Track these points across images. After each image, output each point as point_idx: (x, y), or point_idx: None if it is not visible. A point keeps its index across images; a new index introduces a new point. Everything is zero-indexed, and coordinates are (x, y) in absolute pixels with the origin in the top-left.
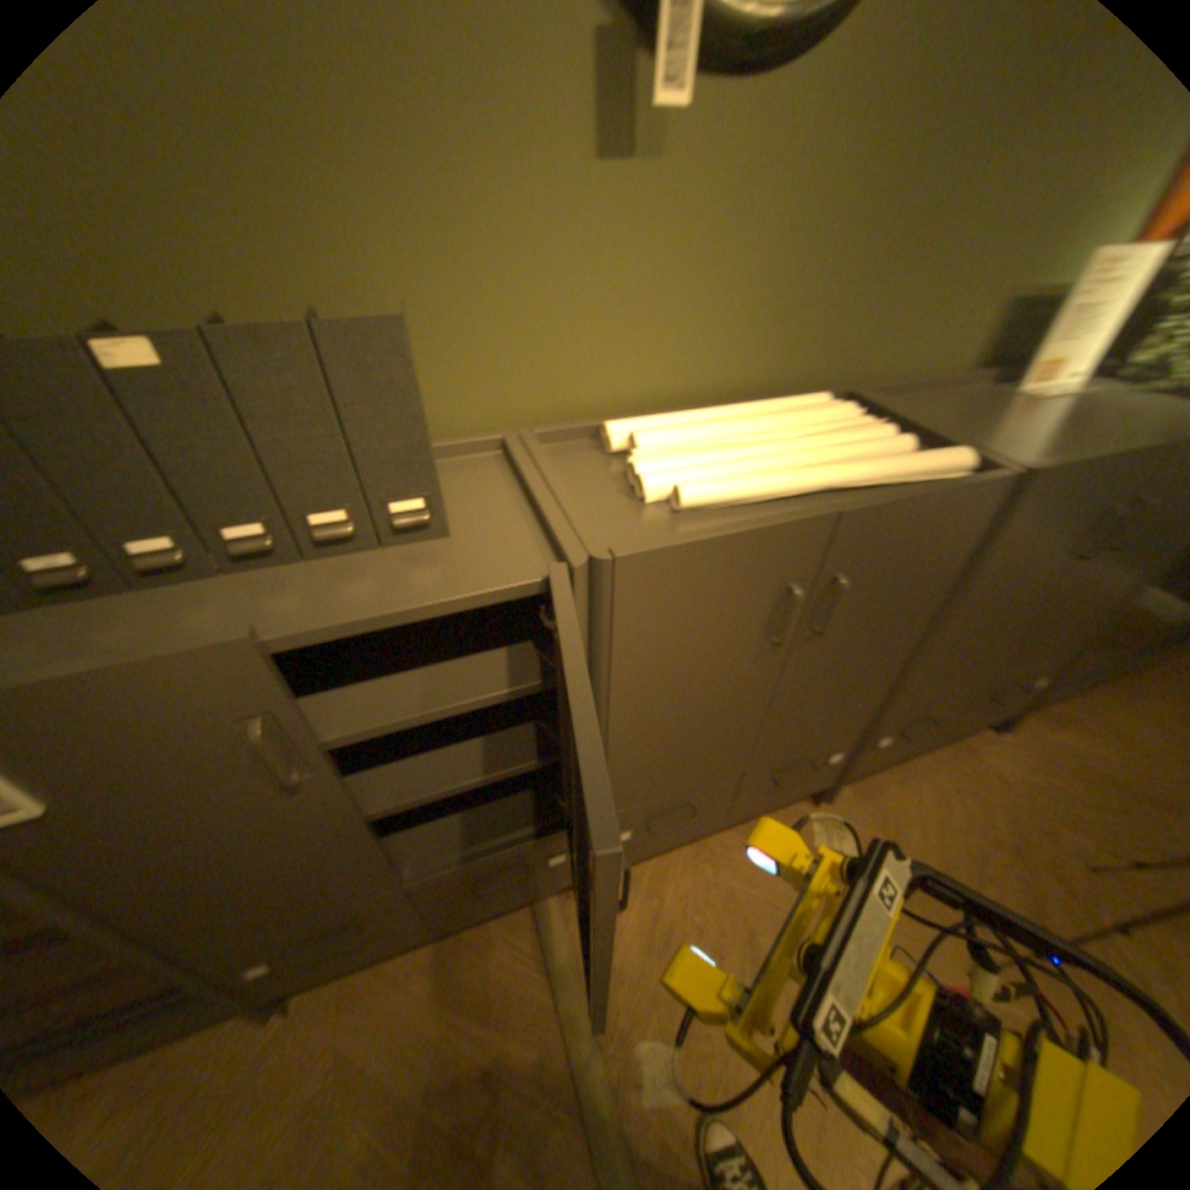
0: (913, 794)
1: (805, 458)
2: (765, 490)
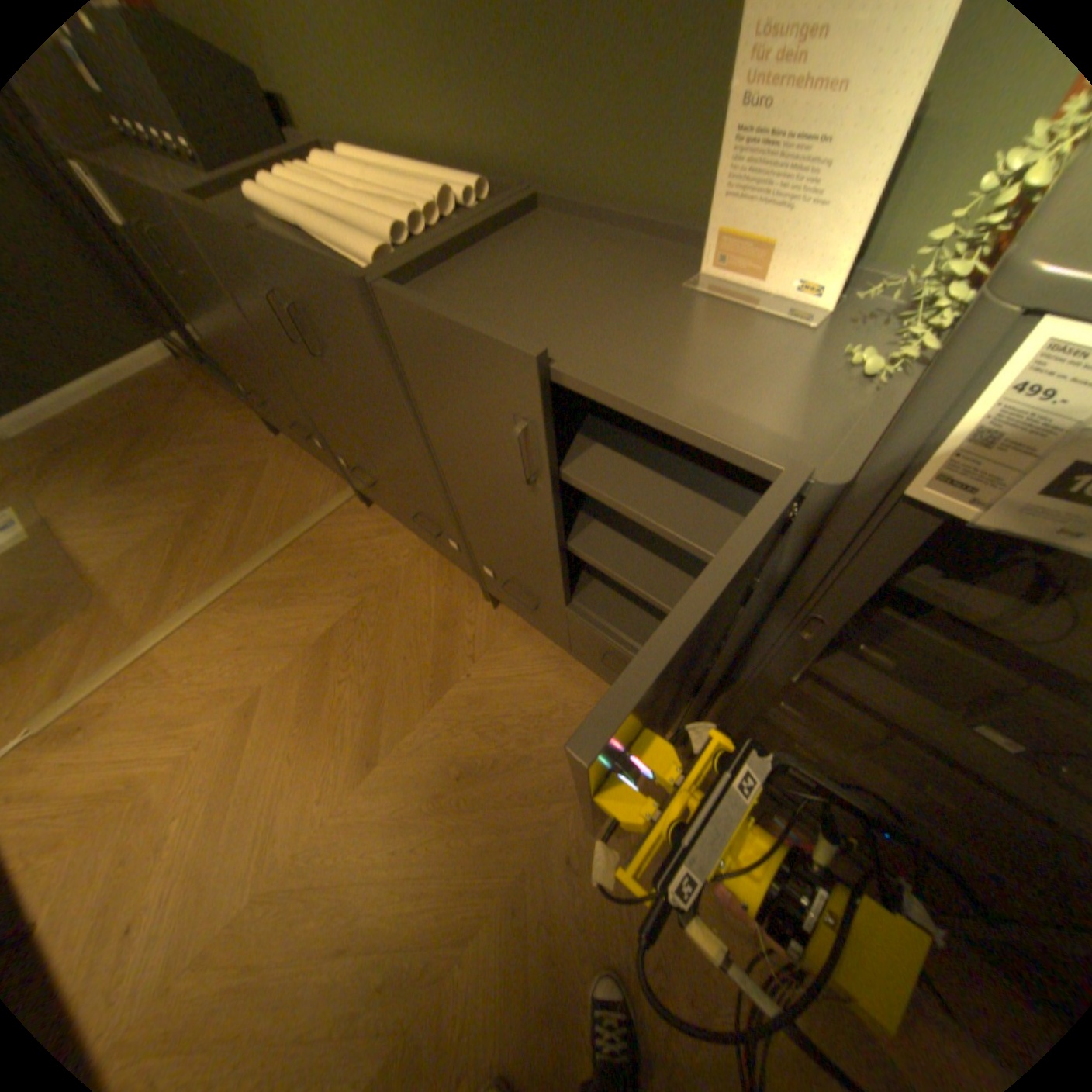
0: (541, 667)
1: (321, 203)
2: (271, 208)
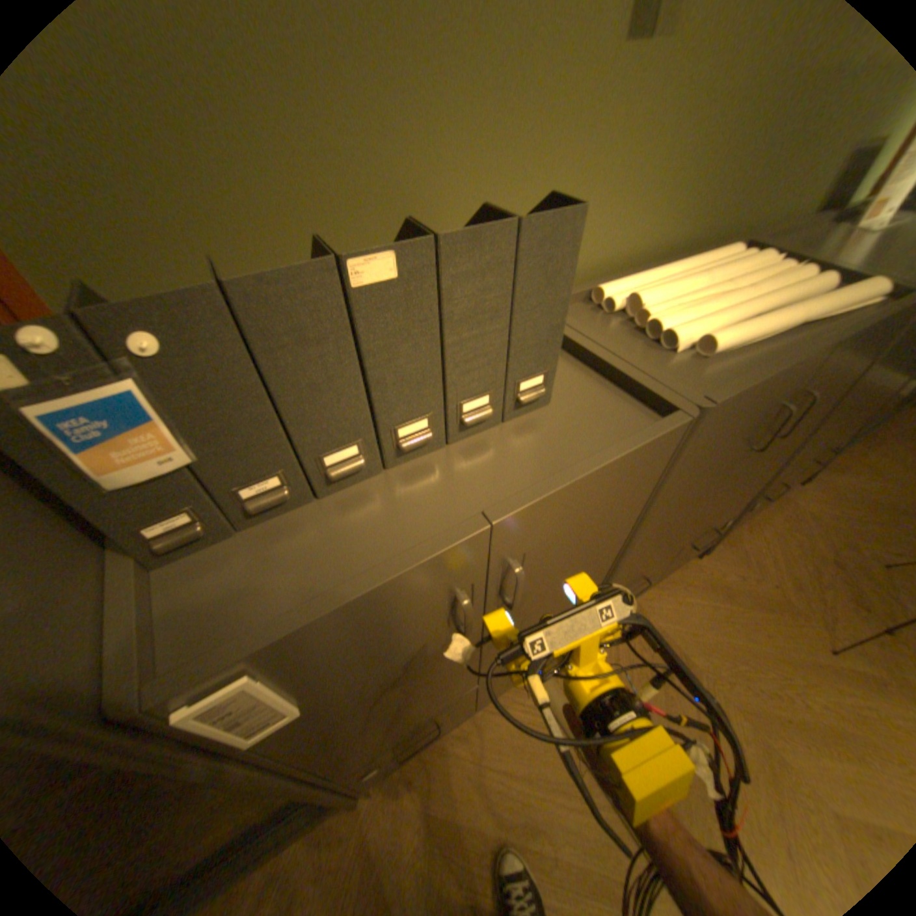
0: (760, 537)
1: (777, 300)
2: (769, 330)
